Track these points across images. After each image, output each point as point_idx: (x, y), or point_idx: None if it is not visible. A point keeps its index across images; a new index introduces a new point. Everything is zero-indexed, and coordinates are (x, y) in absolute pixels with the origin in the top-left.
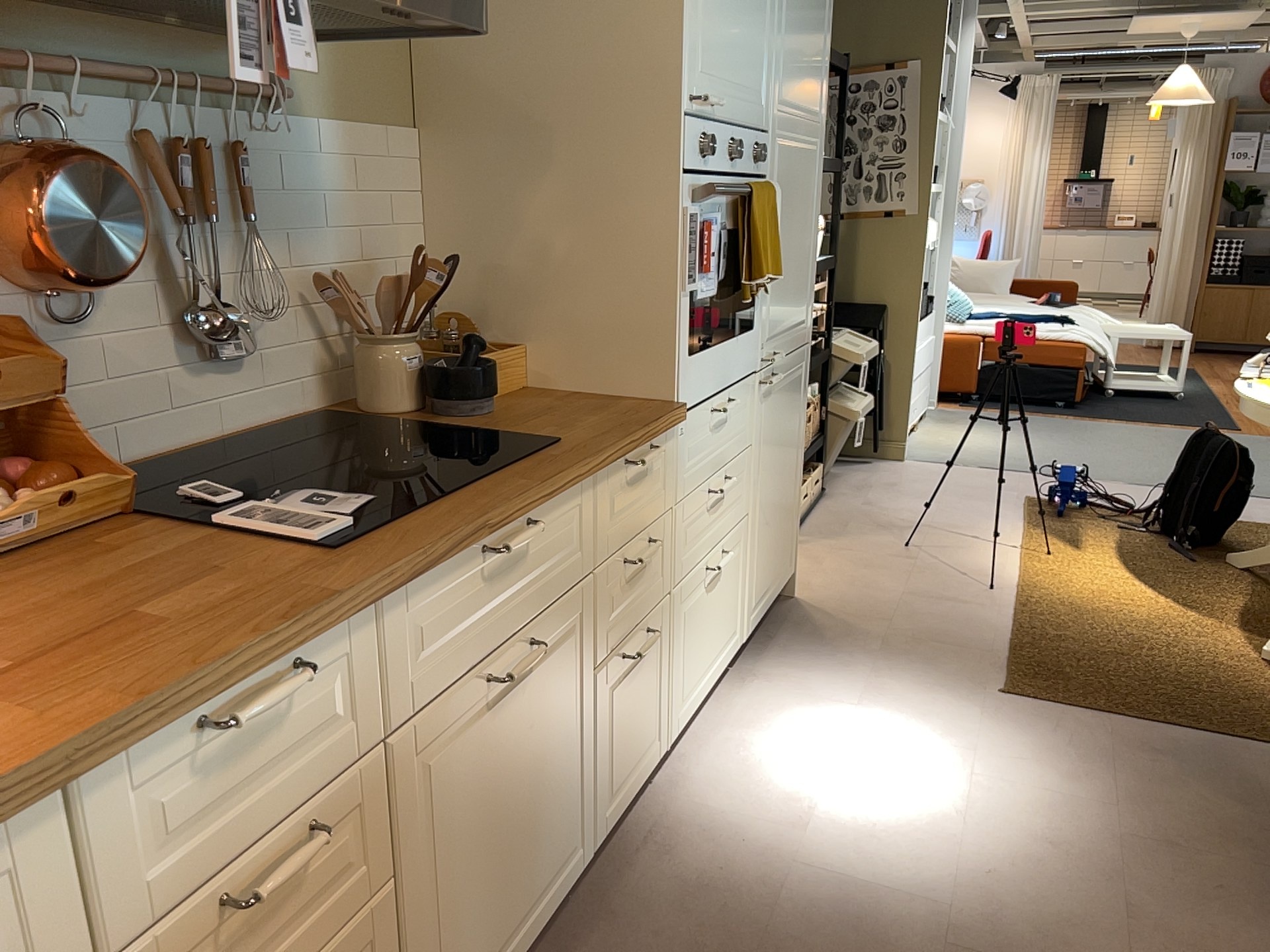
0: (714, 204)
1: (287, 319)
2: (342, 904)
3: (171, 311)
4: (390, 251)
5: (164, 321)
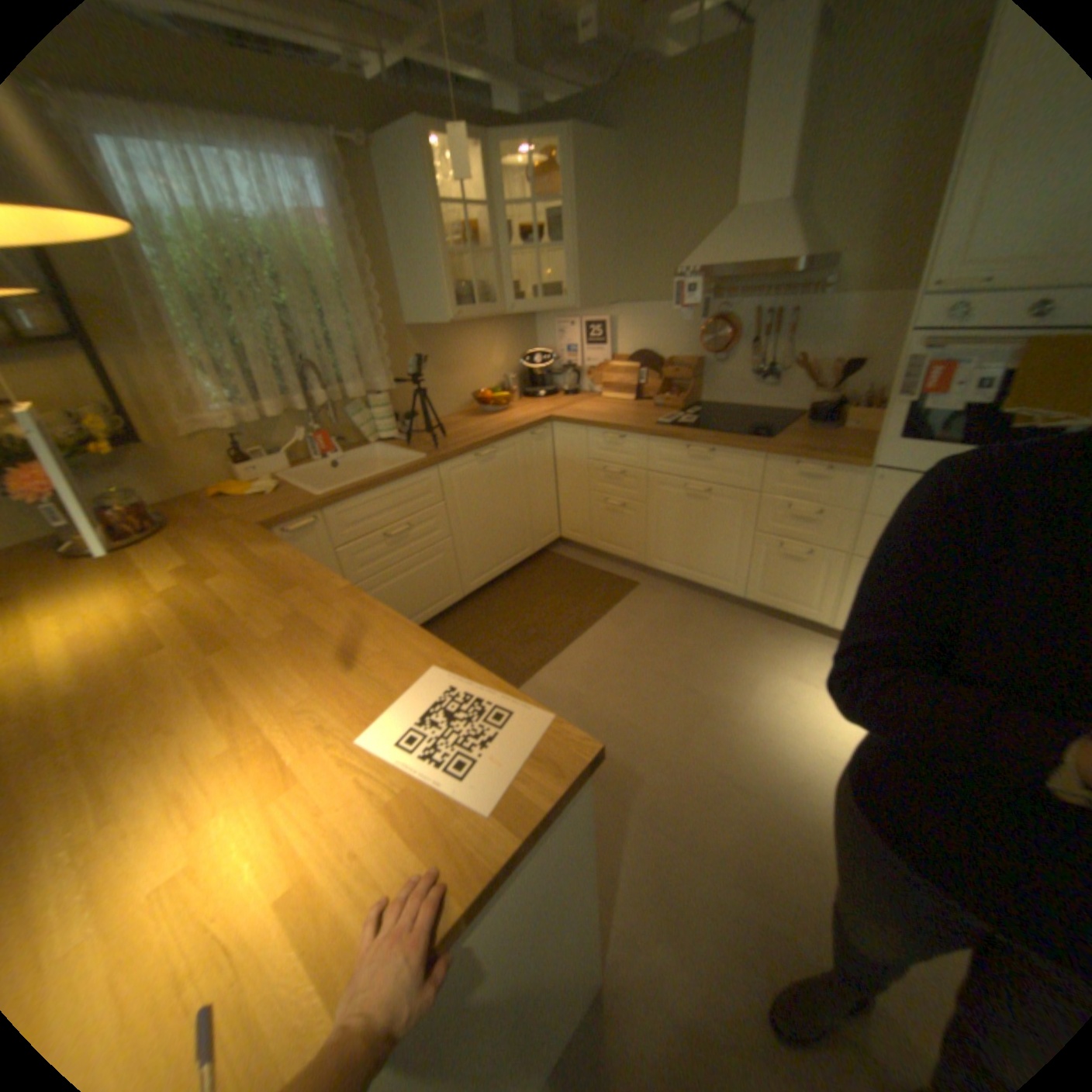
0: (974, 349)
1: (803, 373)
2: (630, 496)
3: (760, 364)
4: (883, 352)
5: (748, 366)
